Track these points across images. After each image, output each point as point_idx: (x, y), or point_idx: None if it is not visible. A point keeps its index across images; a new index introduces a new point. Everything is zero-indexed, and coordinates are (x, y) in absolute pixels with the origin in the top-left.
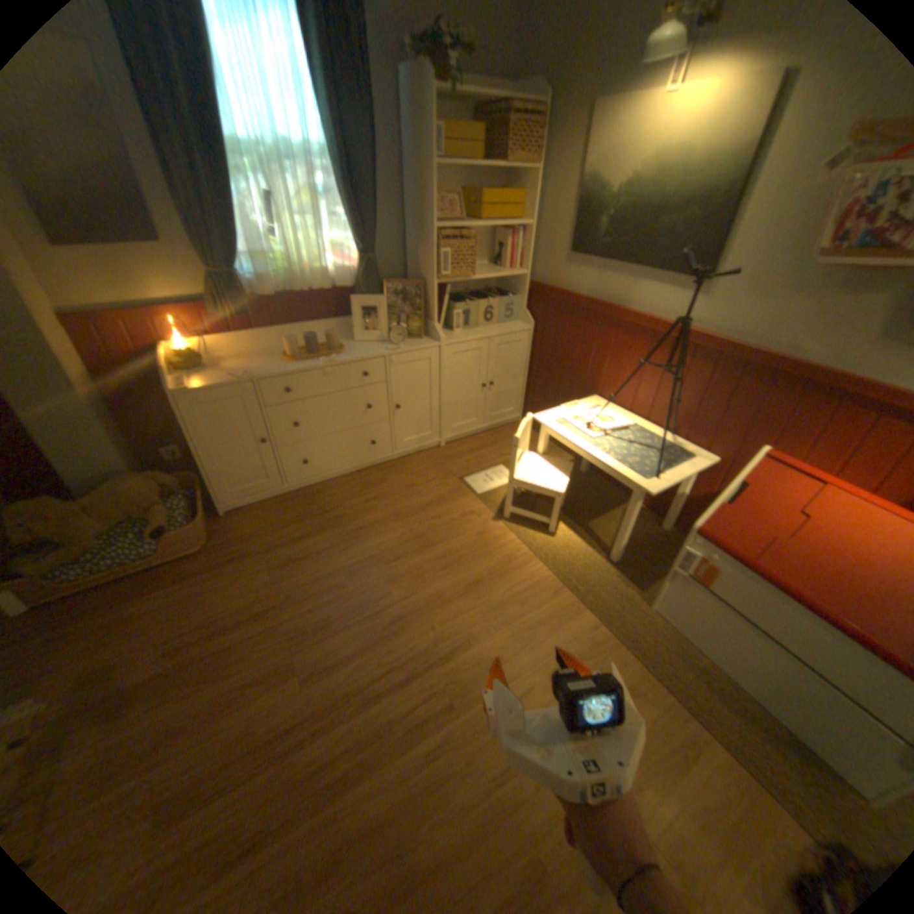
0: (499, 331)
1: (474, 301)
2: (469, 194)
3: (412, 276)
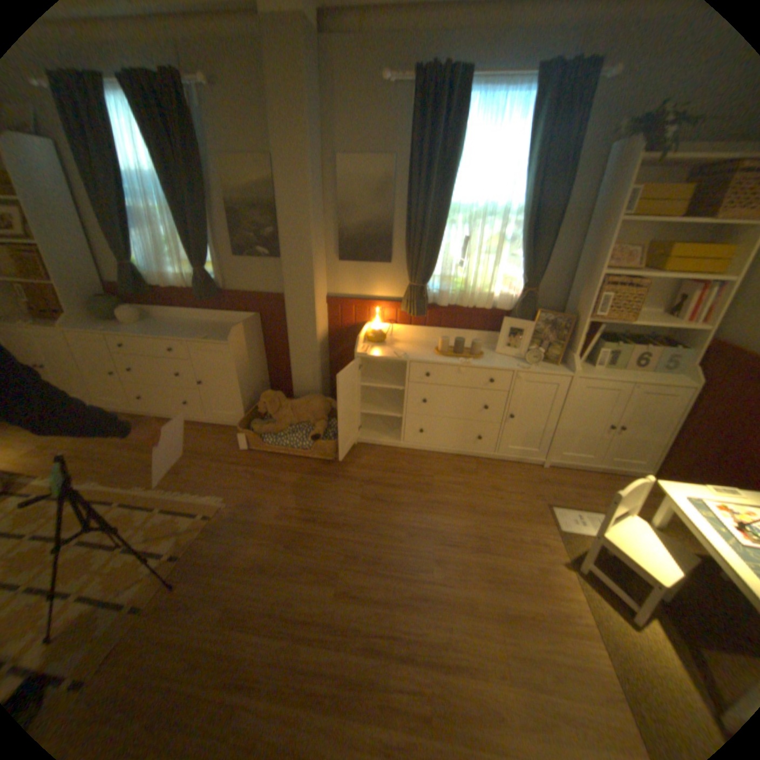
0: (653, 380)
1: (630, 344)
2: (659, 246)
3: (569, 311)
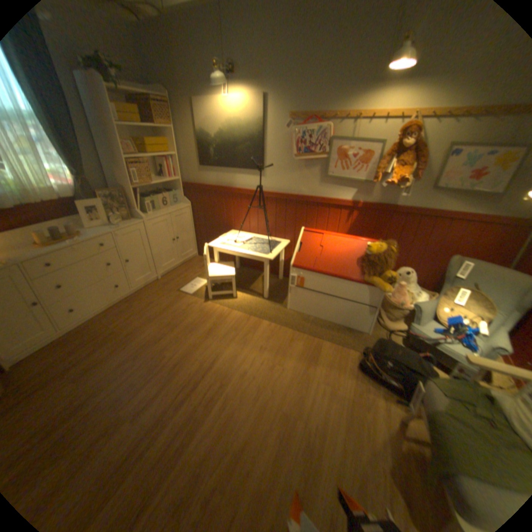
0: (174, 209)
1: (154, 195)
2: (135, 140)
3: (112, 186)
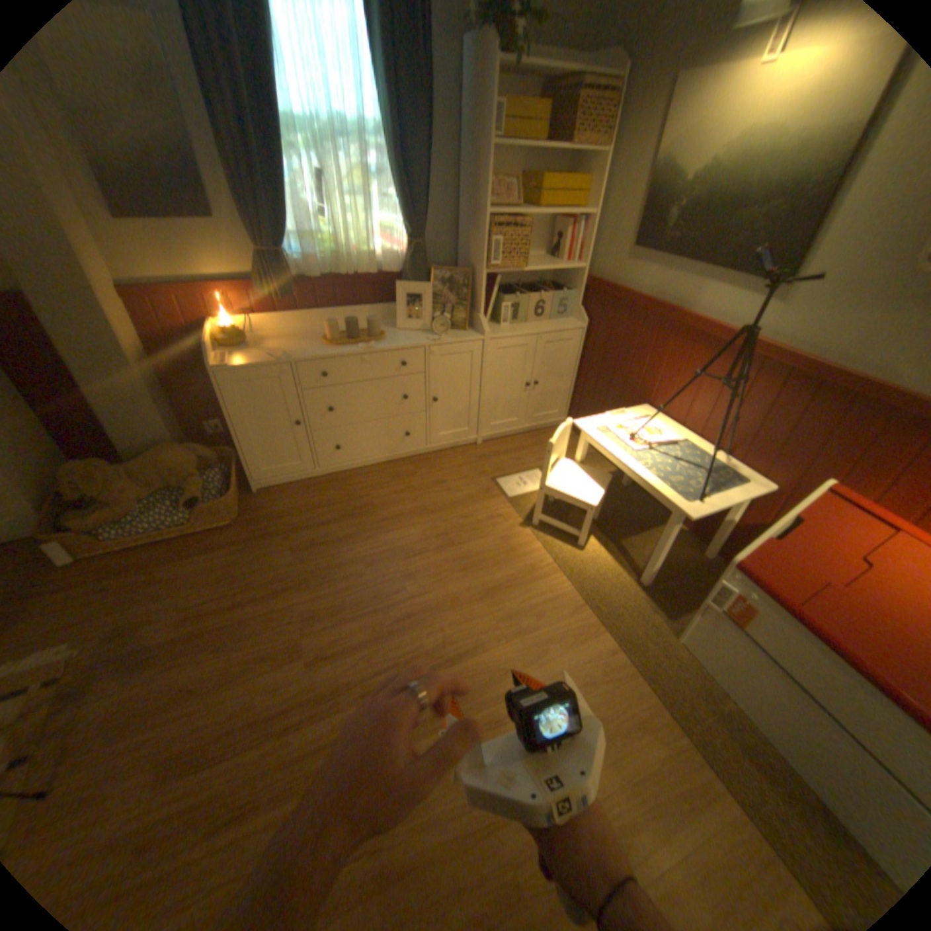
0: (550, 328)
1: (525, 294)
2: (530, 178)
3: (462, 265)
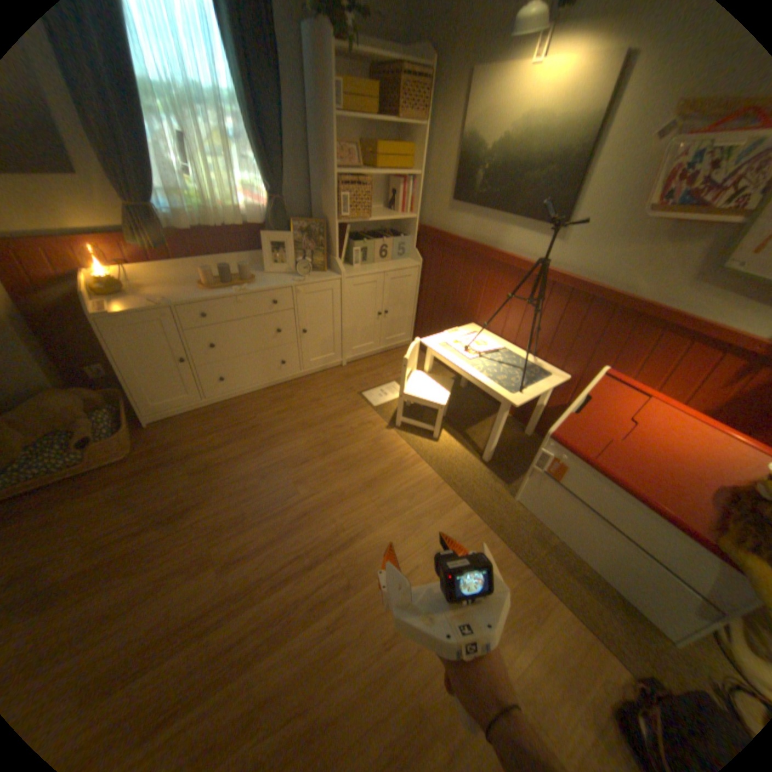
0: (393, 267)
1: (371, 240)
2: (367, 145)
3: (317, 217)
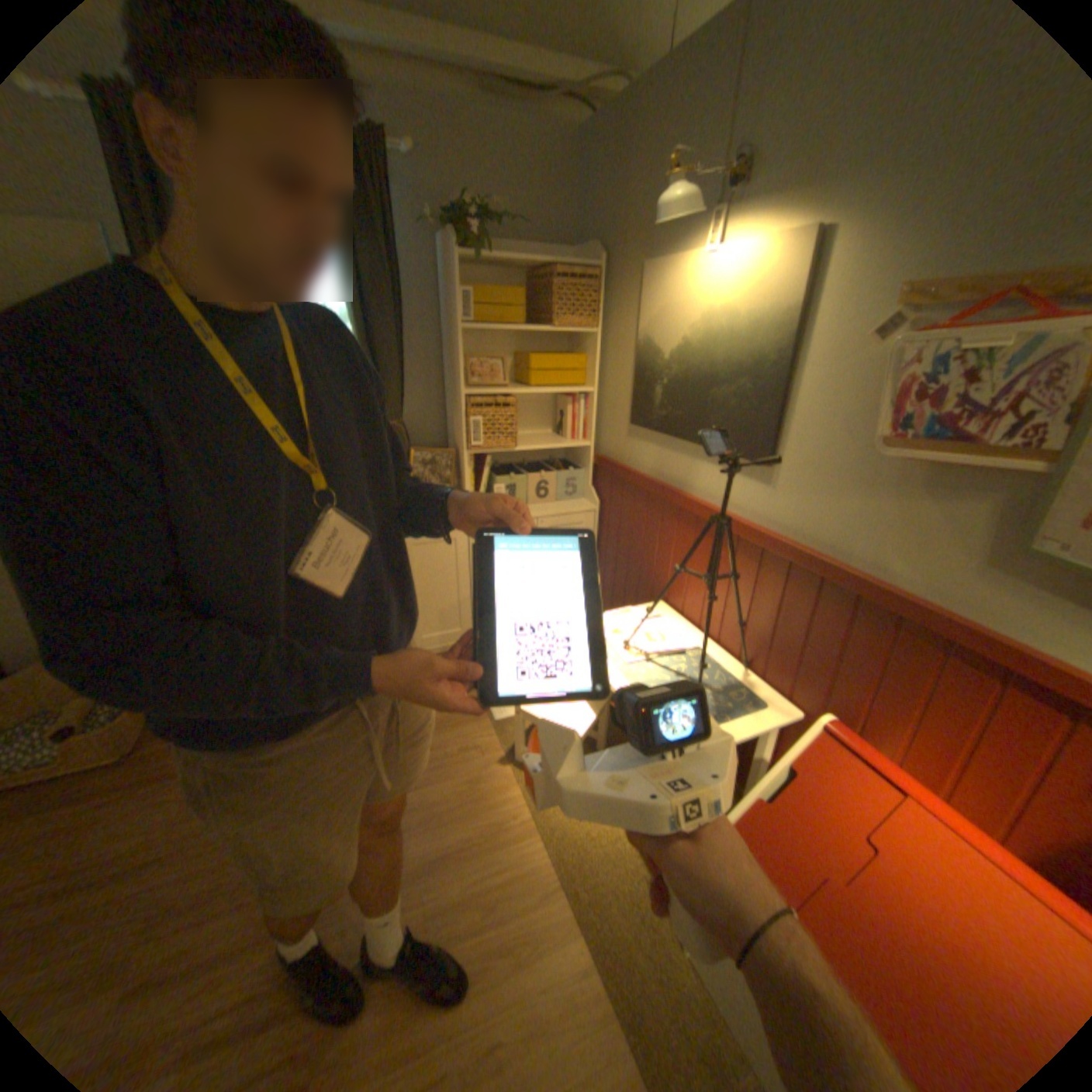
0: (554, 511)
1: (524, 475)
2: (520, 359)
3: (451, 445)
